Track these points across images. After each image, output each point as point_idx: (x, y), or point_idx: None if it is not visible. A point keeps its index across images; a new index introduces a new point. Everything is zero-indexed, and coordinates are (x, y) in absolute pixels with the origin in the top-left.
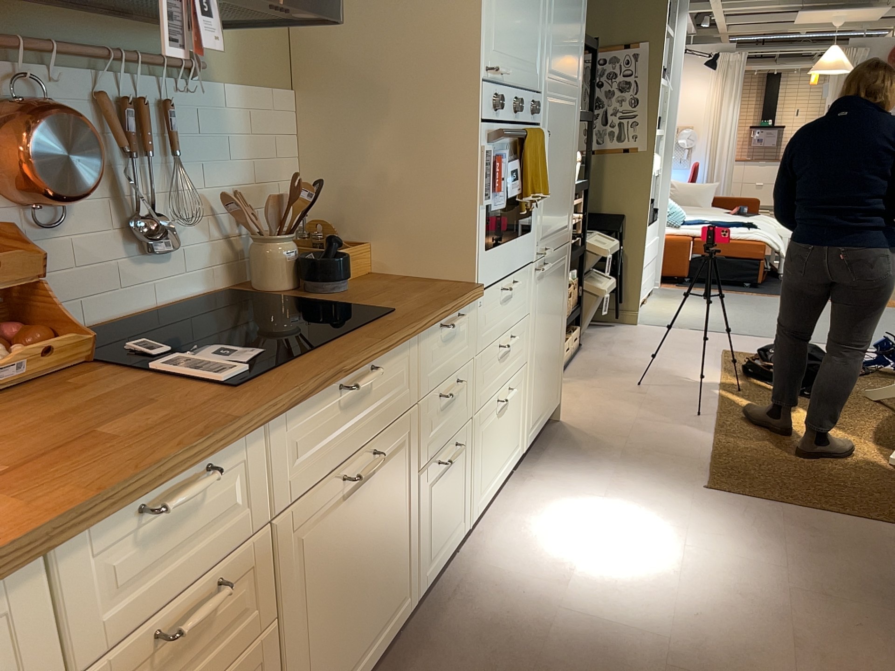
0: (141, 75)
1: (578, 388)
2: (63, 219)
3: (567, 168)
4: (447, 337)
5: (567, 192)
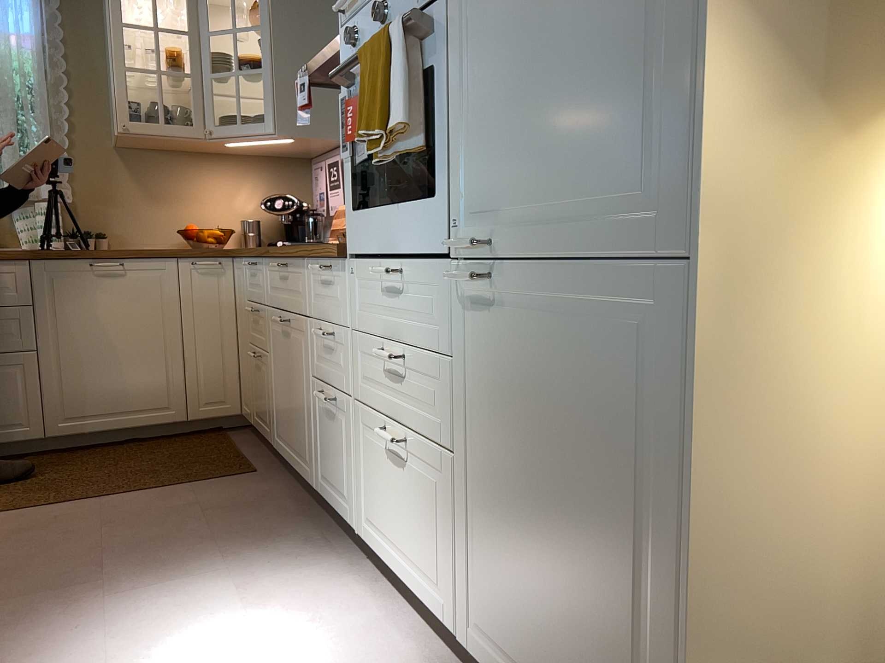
0: None
1: None
2: None
3: (611, 6)
4: (322, 281)
5: (624, 82)
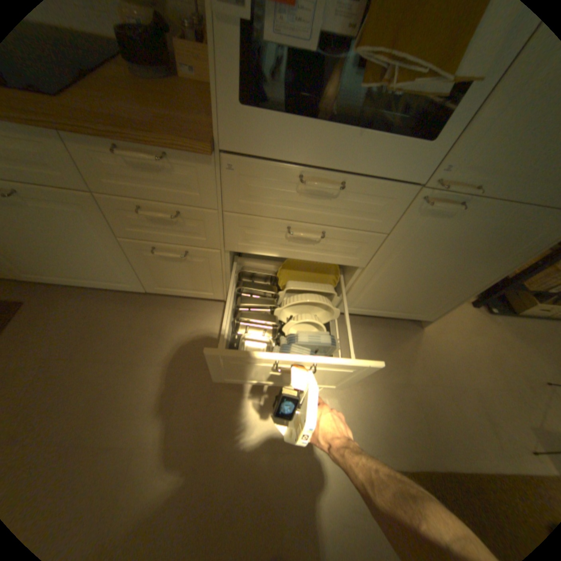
0: None
1: (492, 333)
2: None
3: None
4: (135, 164)
5: None
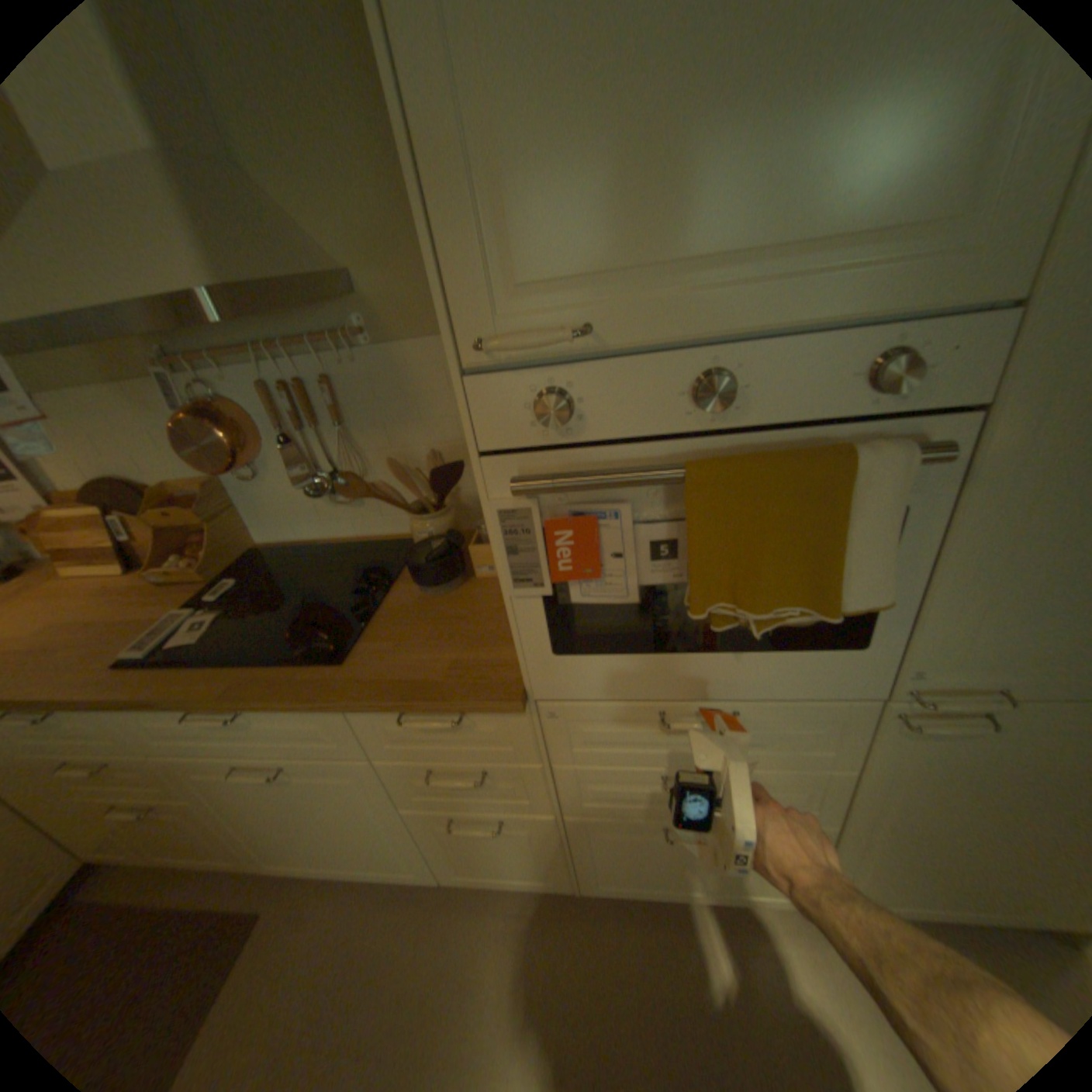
0: (297, 355)
1: None
2: (262, 473)
3: None
4: (425, 728)
5: None
